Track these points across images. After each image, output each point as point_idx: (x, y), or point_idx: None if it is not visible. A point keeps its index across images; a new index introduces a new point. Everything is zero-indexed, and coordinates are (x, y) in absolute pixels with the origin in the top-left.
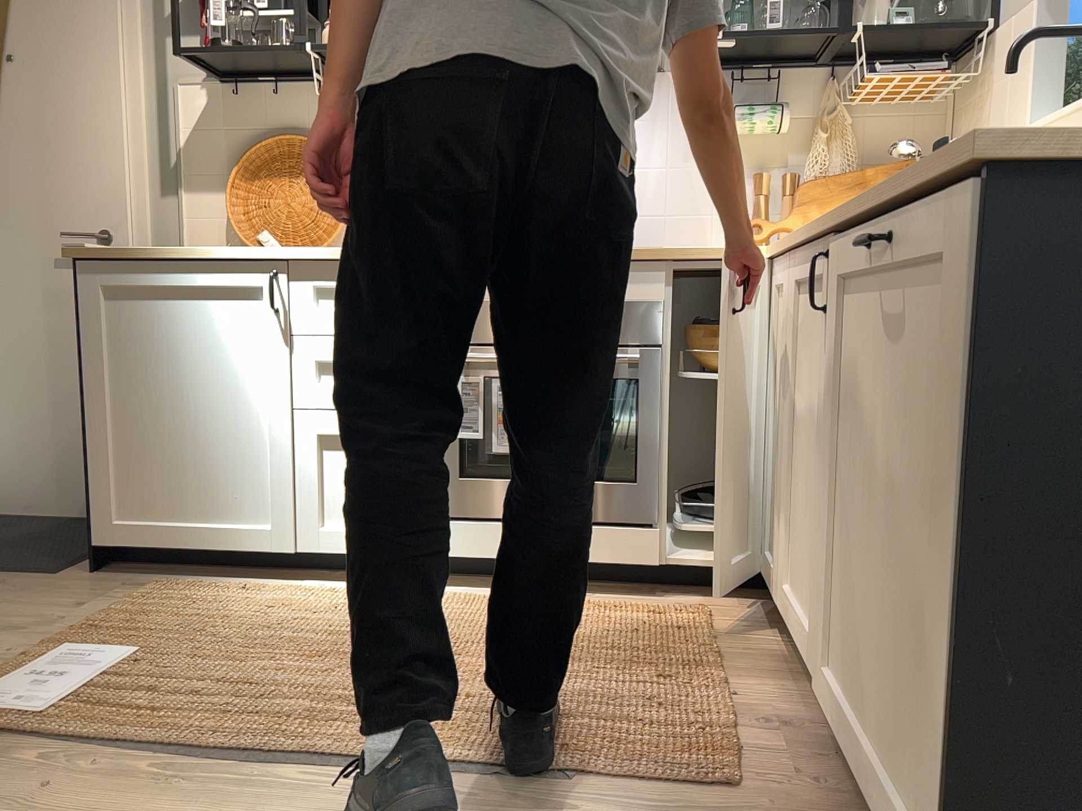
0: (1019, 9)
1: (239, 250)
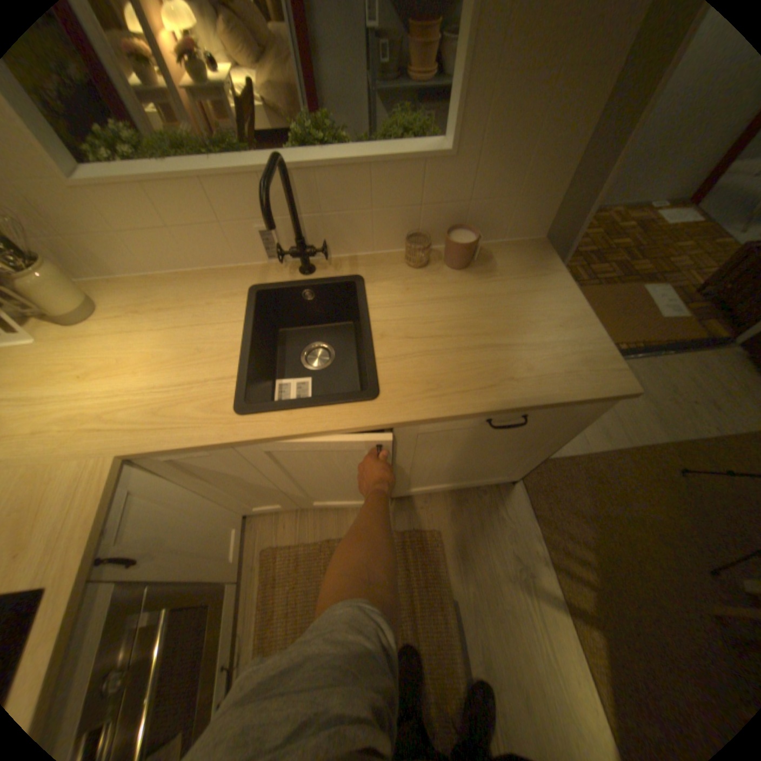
0: None
1: None
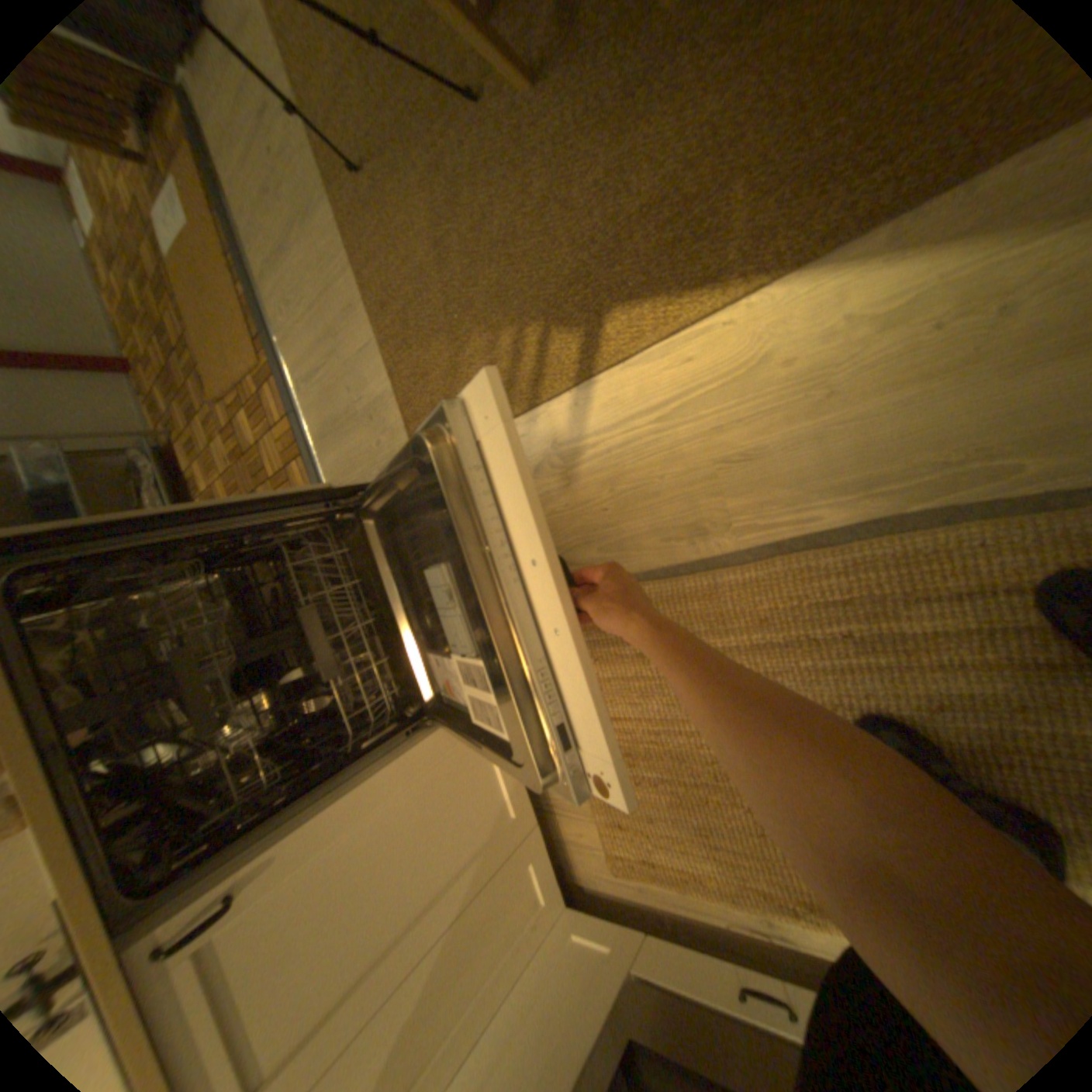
0: None
1: None
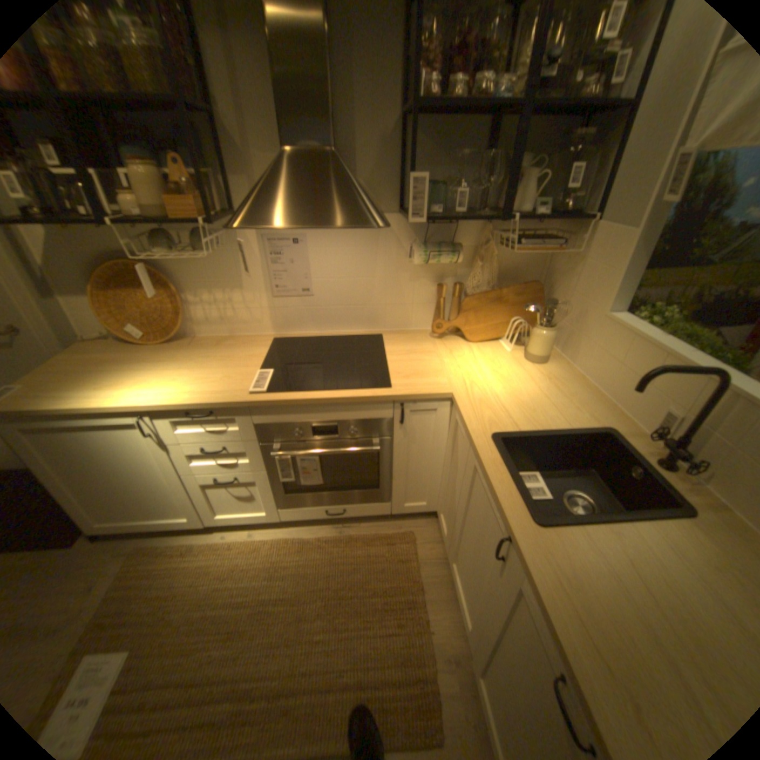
0: (624, 222)
1: (109, 406)
